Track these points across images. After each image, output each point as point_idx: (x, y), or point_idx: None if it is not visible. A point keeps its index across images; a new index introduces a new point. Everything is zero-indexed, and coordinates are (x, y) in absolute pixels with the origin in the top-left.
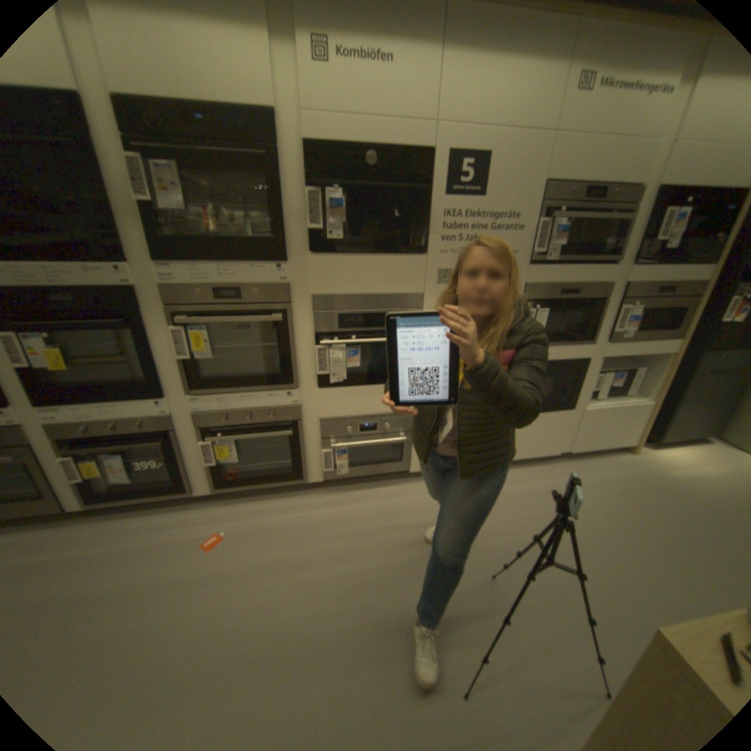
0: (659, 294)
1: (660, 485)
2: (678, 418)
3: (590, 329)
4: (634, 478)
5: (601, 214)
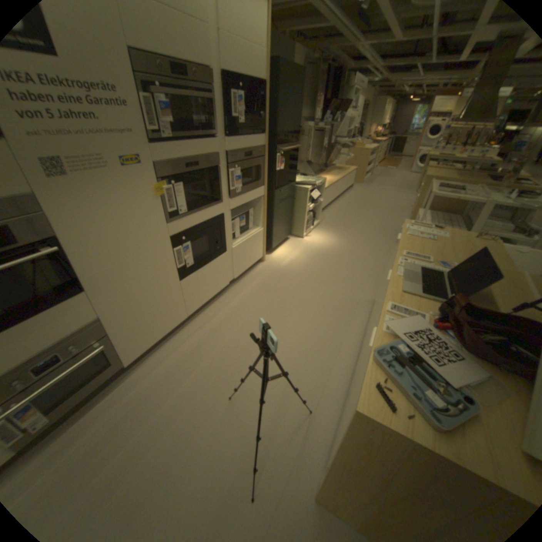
0: (245, 159)
1: (279, 274)
2: (274, 233)
3: (216, 192)
4: (268, 276)
5: (191, 93)
